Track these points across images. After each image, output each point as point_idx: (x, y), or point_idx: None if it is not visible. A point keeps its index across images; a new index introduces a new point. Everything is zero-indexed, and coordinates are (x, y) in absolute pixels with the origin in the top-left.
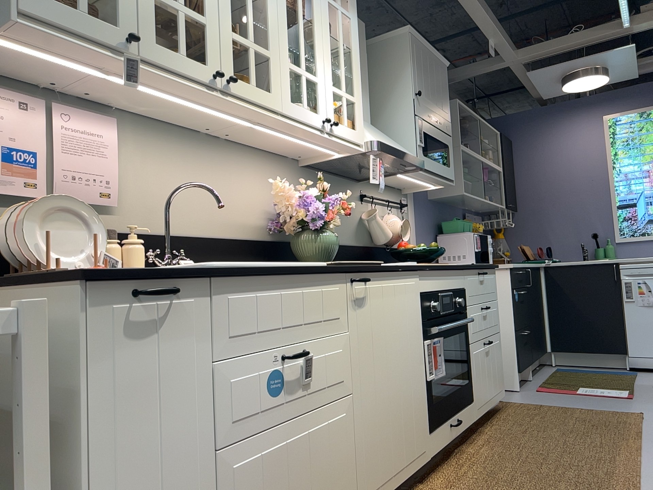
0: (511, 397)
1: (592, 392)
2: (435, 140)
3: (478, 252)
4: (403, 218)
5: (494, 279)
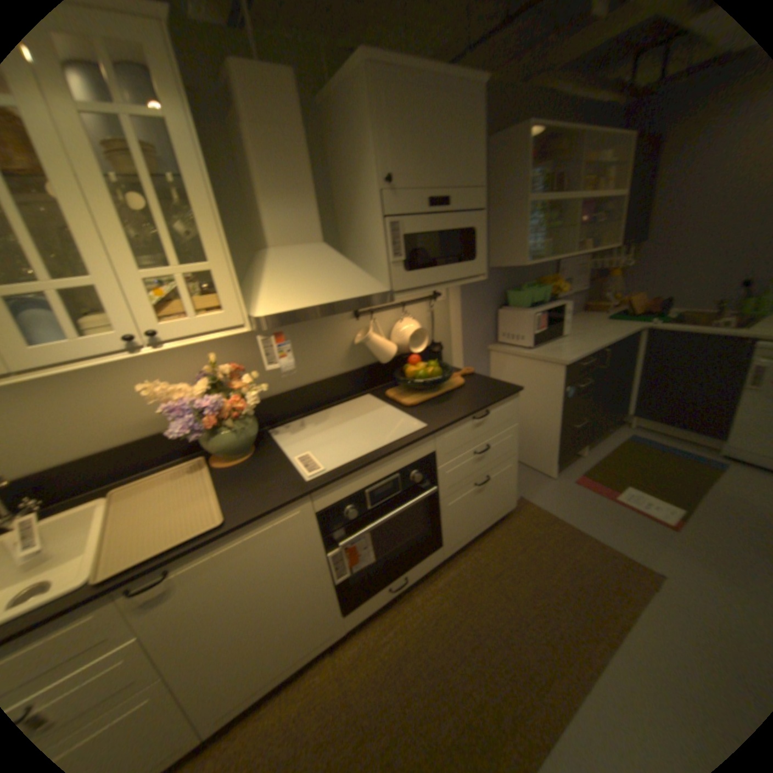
0: (539, 491)
1: (636, 504)
2: (442, 231)
3: (540, 334)
4: (431, 314)
5: (511, 406)
